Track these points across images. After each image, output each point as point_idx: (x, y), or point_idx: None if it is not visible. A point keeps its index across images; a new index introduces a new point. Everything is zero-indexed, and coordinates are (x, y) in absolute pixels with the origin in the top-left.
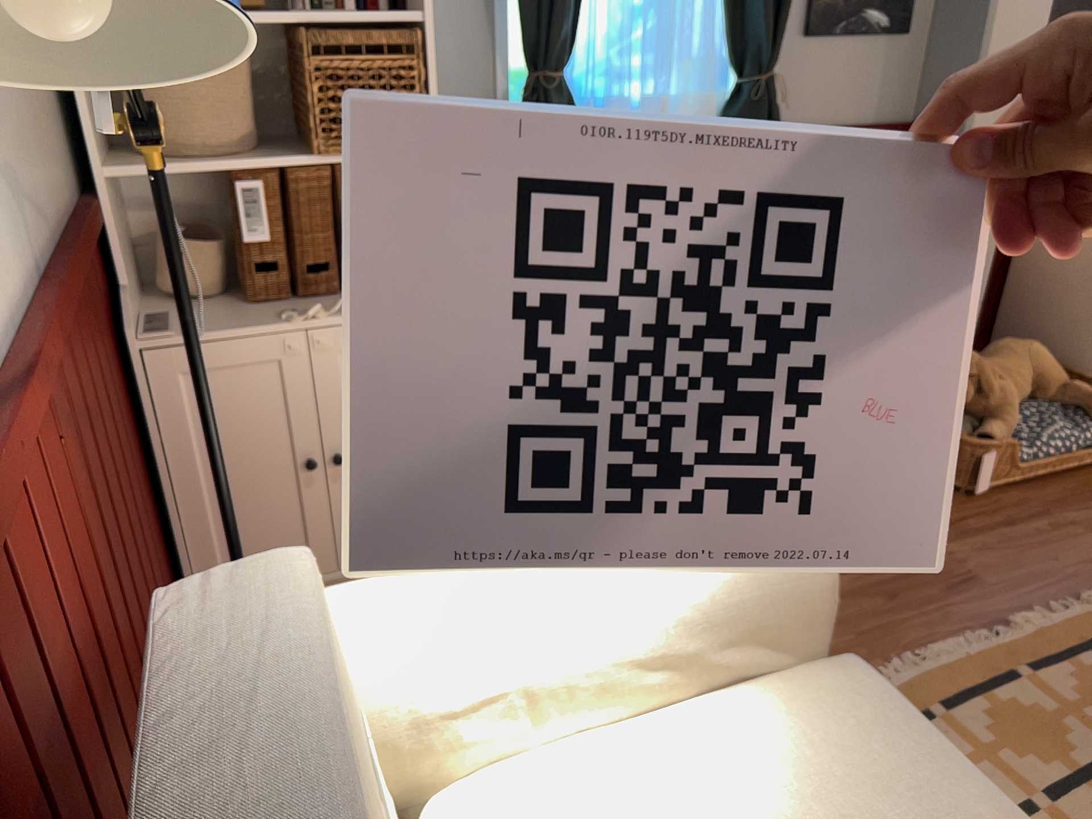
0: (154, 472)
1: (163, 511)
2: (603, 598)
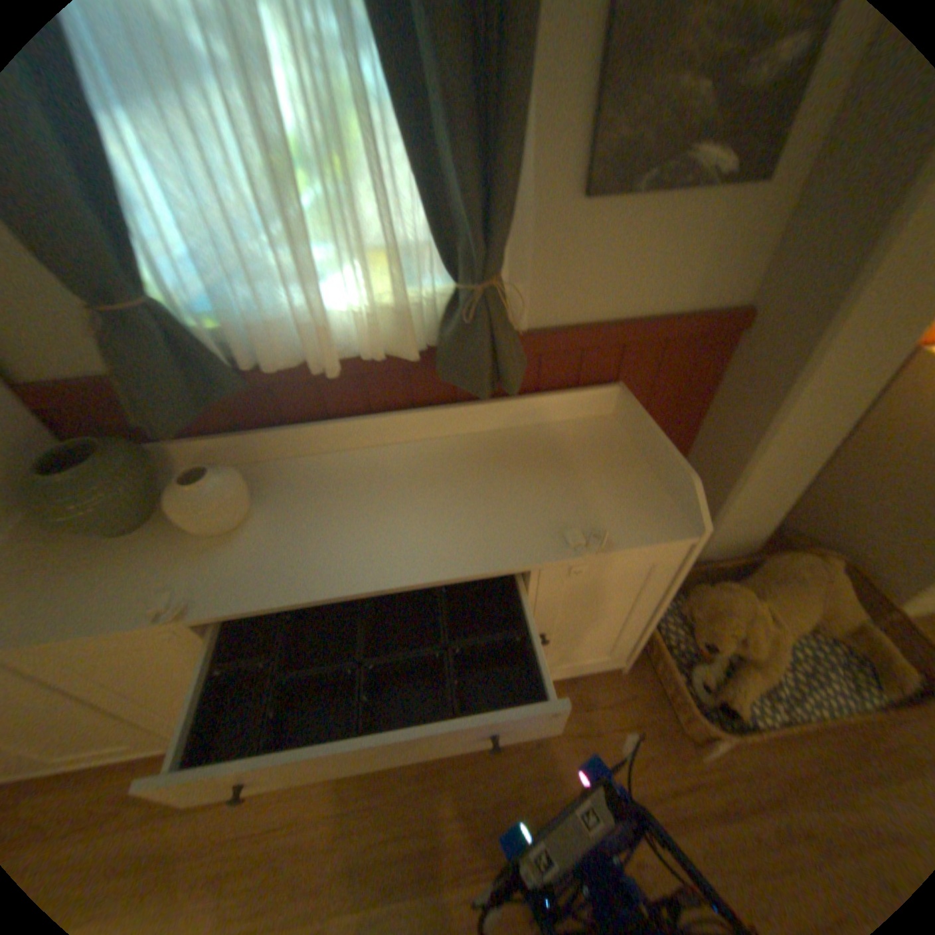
0: None
1: None
2: None
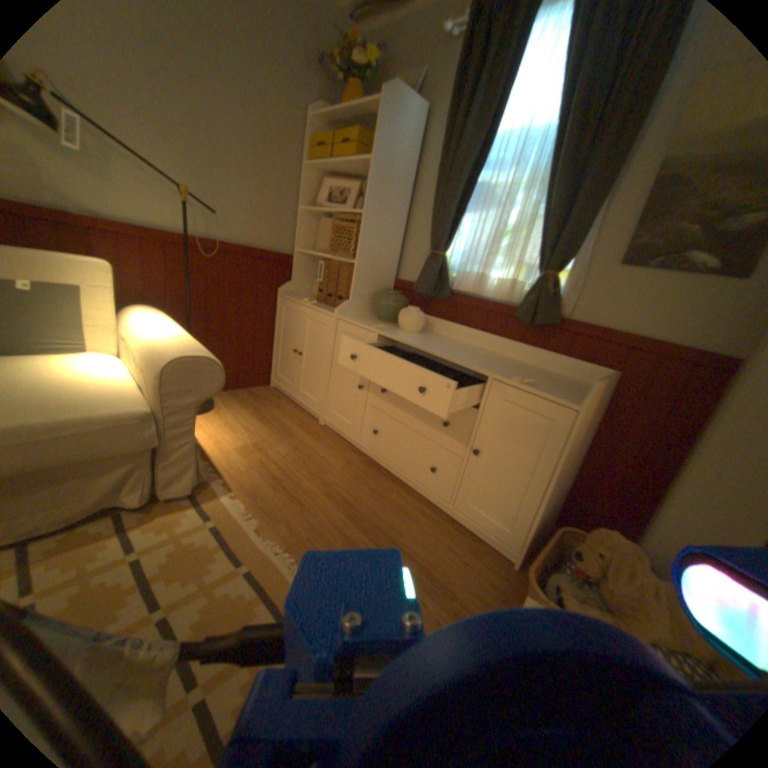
0: (274, 333)
1: (273, 345)
2: (147, 333)
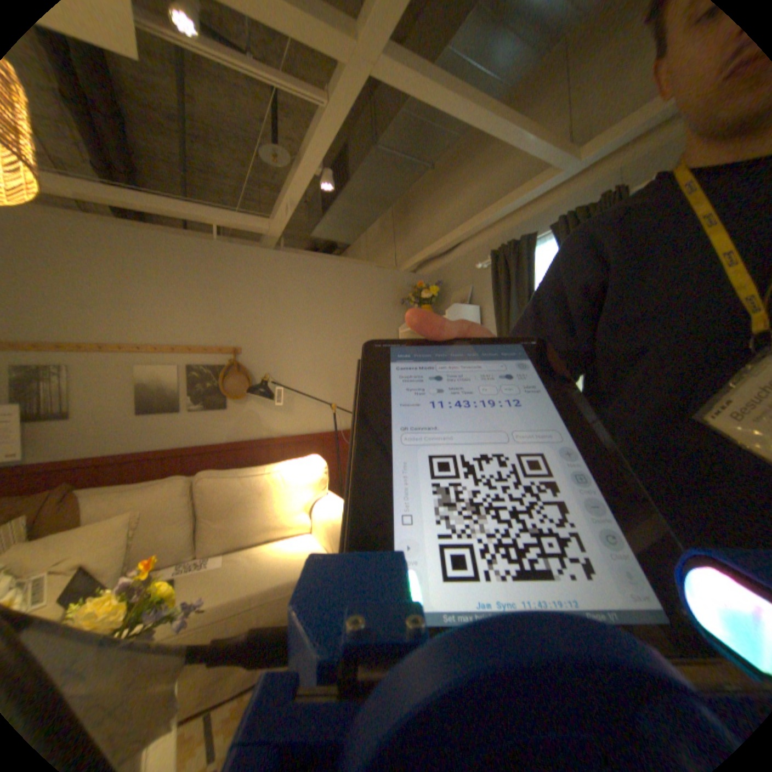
0: None
1: None
2: (325, 509)
